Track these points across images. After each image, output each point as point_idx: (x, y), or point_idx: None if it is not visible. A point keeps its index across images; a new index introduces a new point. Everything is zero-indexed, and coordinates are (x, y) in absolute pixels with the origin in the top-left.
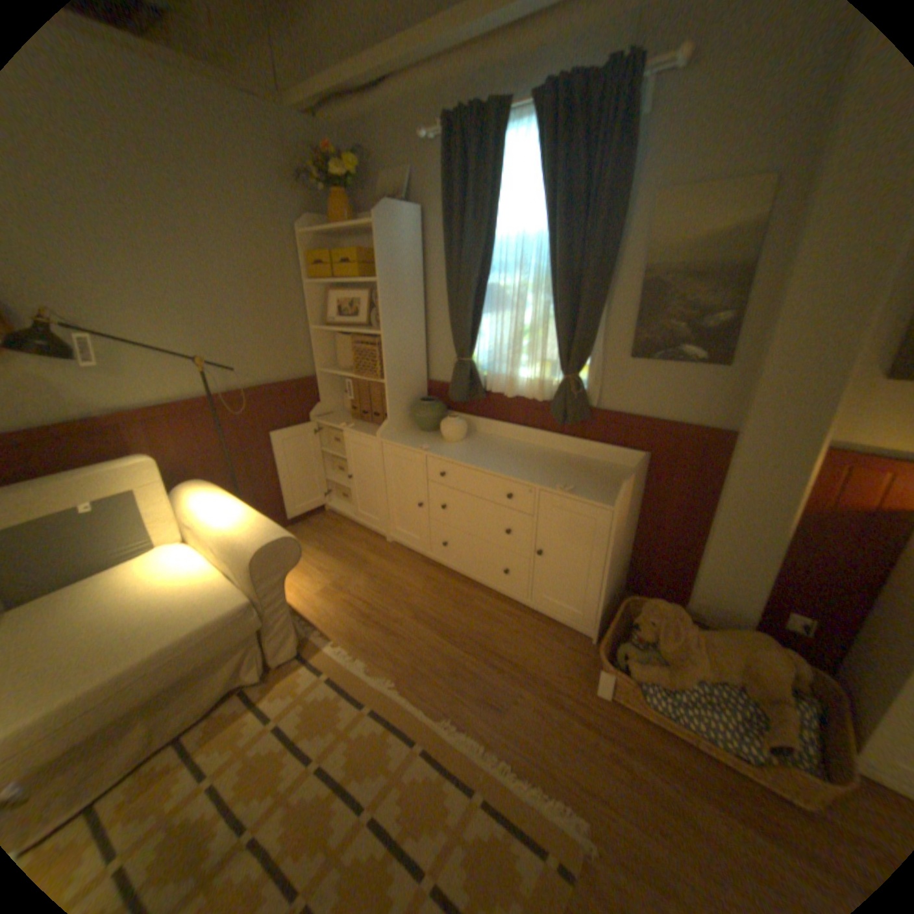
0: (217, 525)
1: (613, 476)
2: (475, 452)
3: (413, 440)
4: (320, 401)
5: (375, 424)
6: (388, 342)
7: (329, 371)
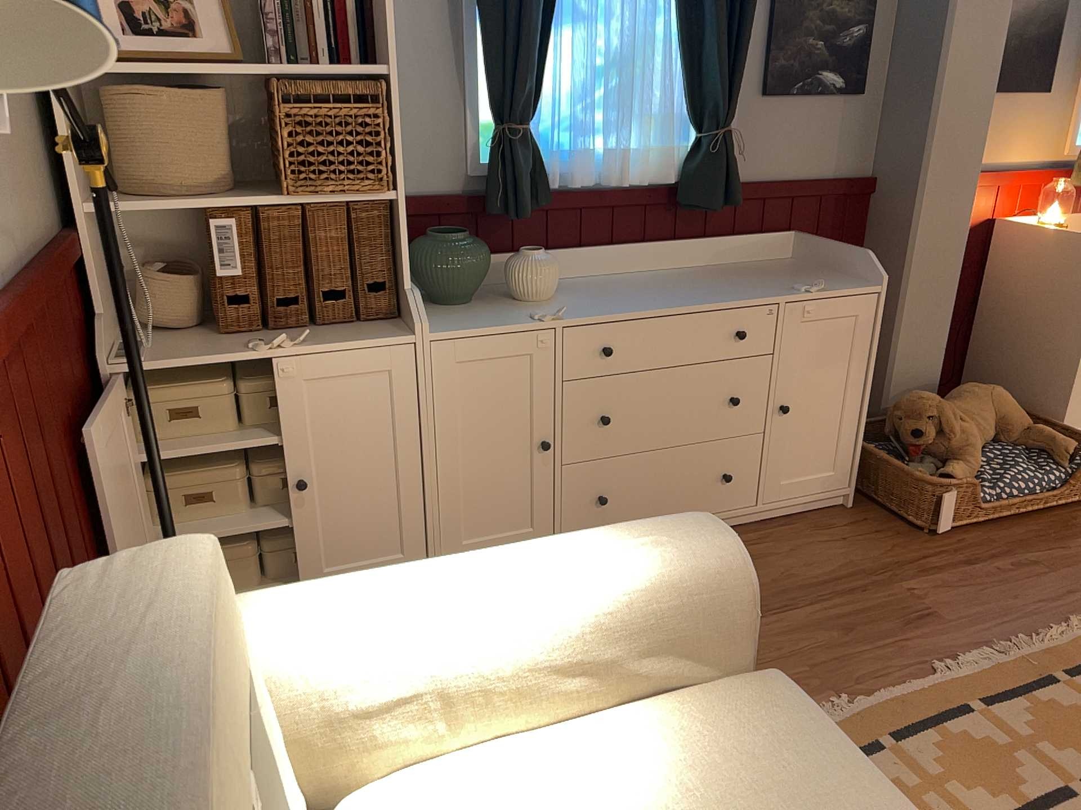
0: (544, 596)
1: (793, 268)
2: (615, 296)
3: (487, 316)
4: (96, 312)
5: (326, 323)
6: (394, 94)
7: (150, 205)
